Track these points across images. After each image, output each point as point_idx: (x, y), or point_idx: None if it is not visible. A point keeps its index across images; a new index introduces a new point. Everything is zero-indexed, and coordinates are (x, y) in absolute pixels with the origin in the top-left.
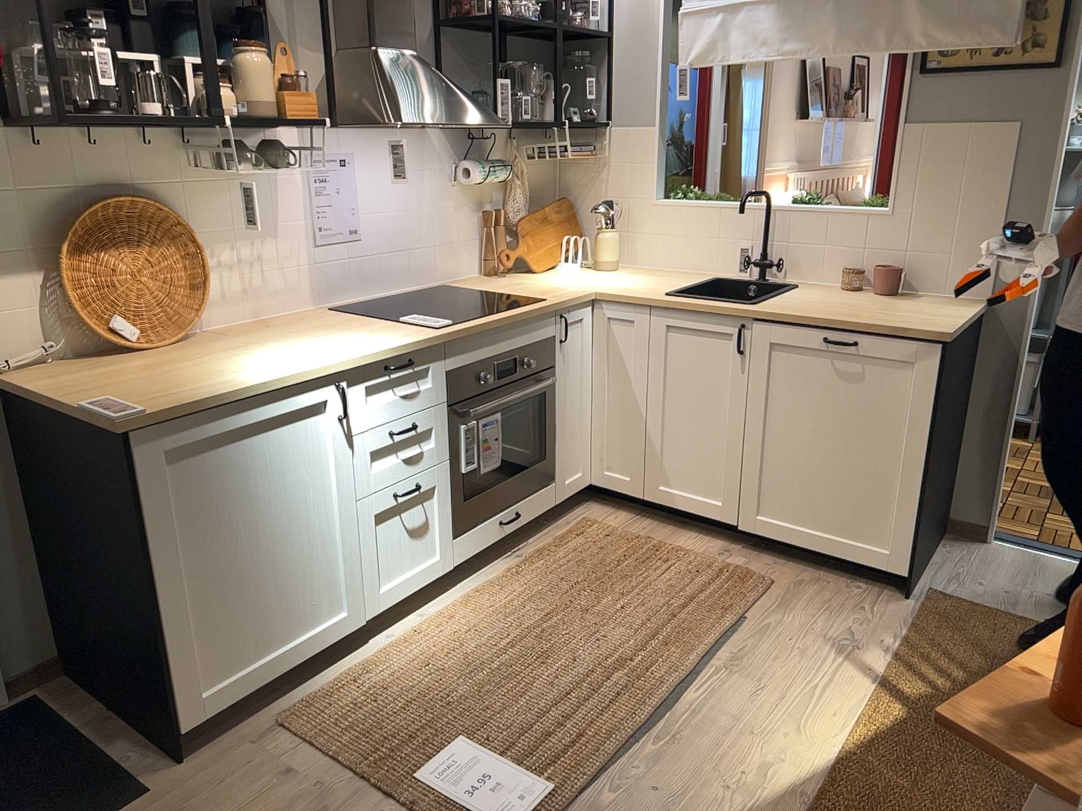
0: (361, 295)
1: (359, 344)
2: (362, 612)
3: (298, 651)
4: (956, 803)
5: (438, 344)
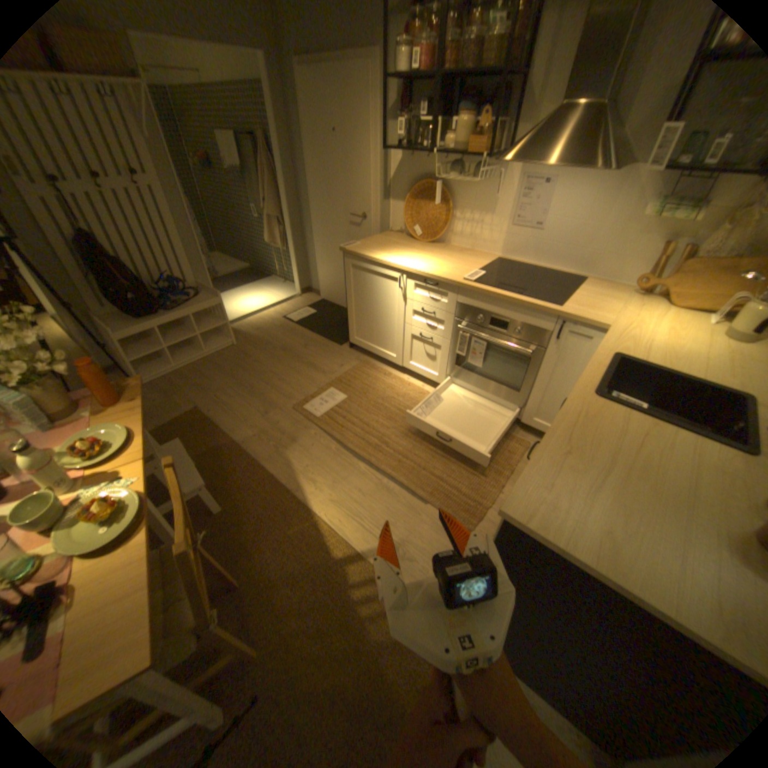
0: (531, 260)
1: (430, 267)
2: (400, 361)
3: (378, 351)
4: (273, 549)
5: (453, 285)
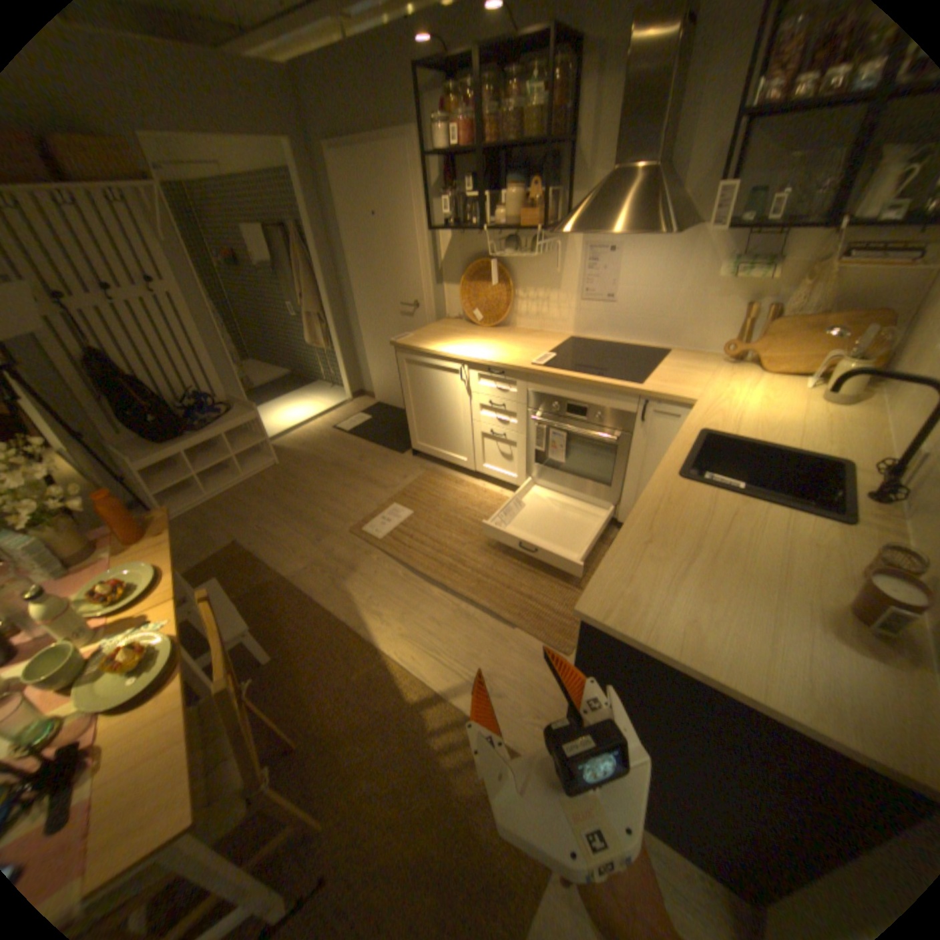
0: (607, 336)
1: (494, 354)
2: (472, 465)
3: (446, 456)
4: (335, 700)
5: (520, 372)
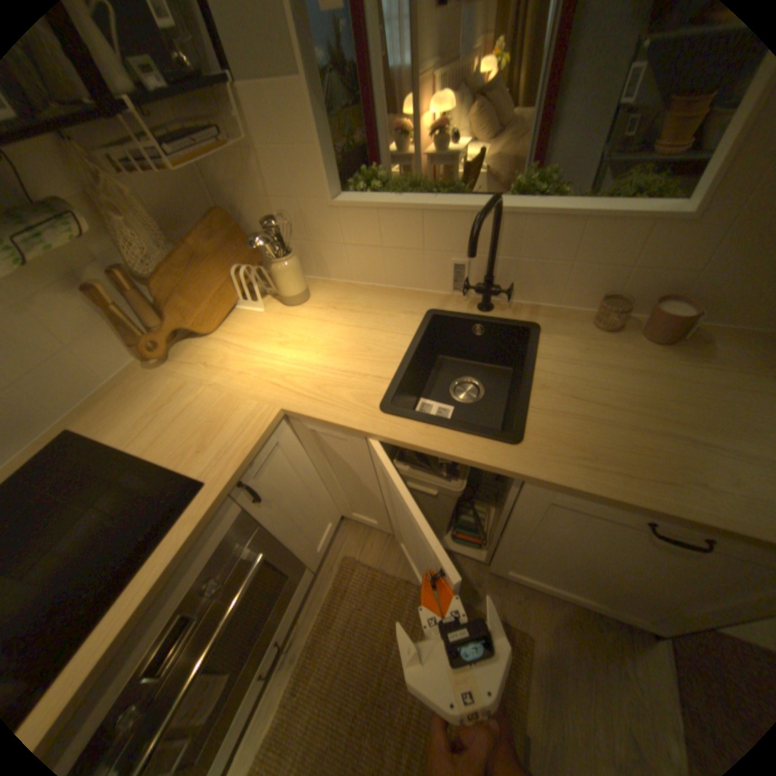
0: None
1: None
2: None
3: None
4: None
5: None
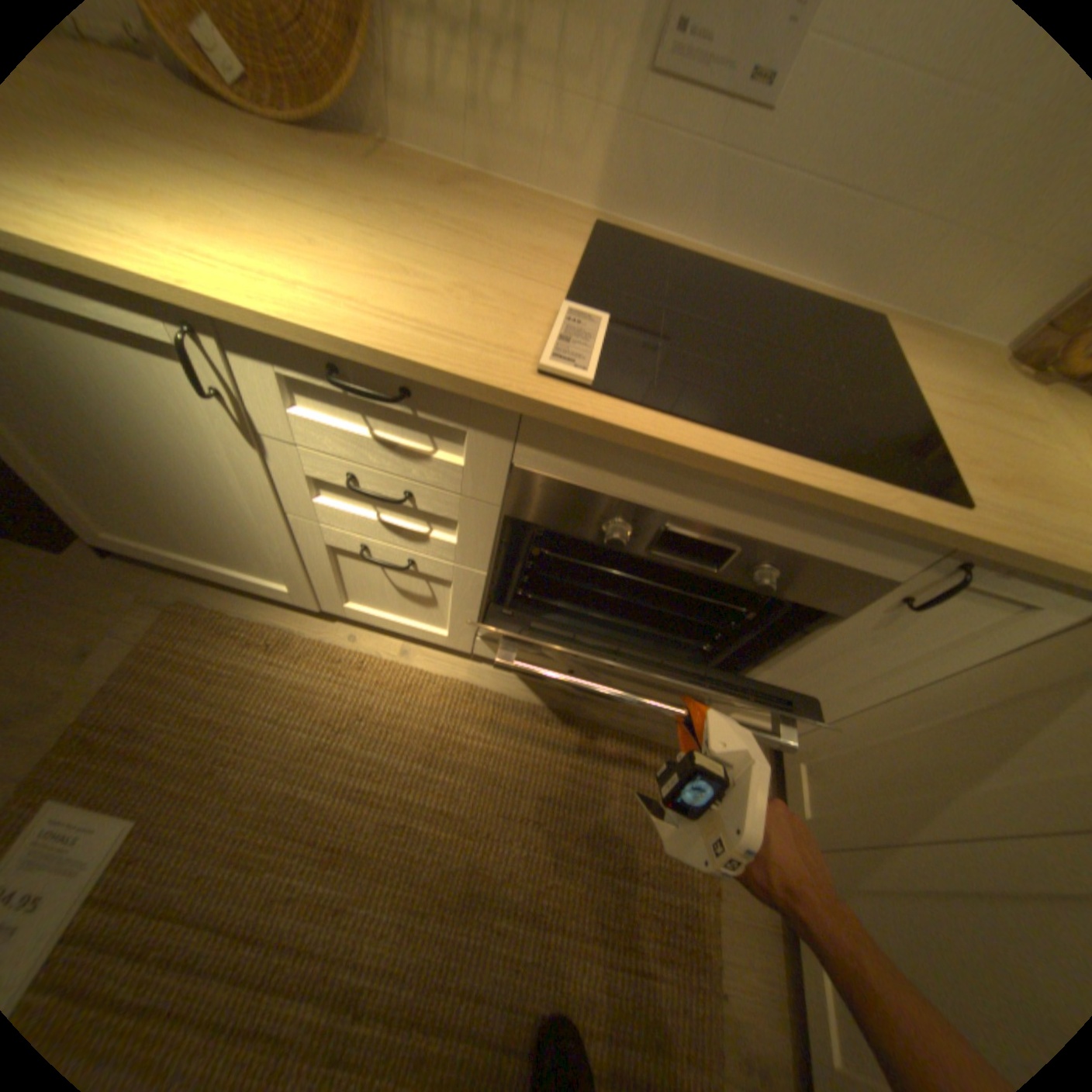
0: (704, 236)
1: (345, 284)
2: (311, 601)
3: (218, 574)
4: None
5: (497, 403)
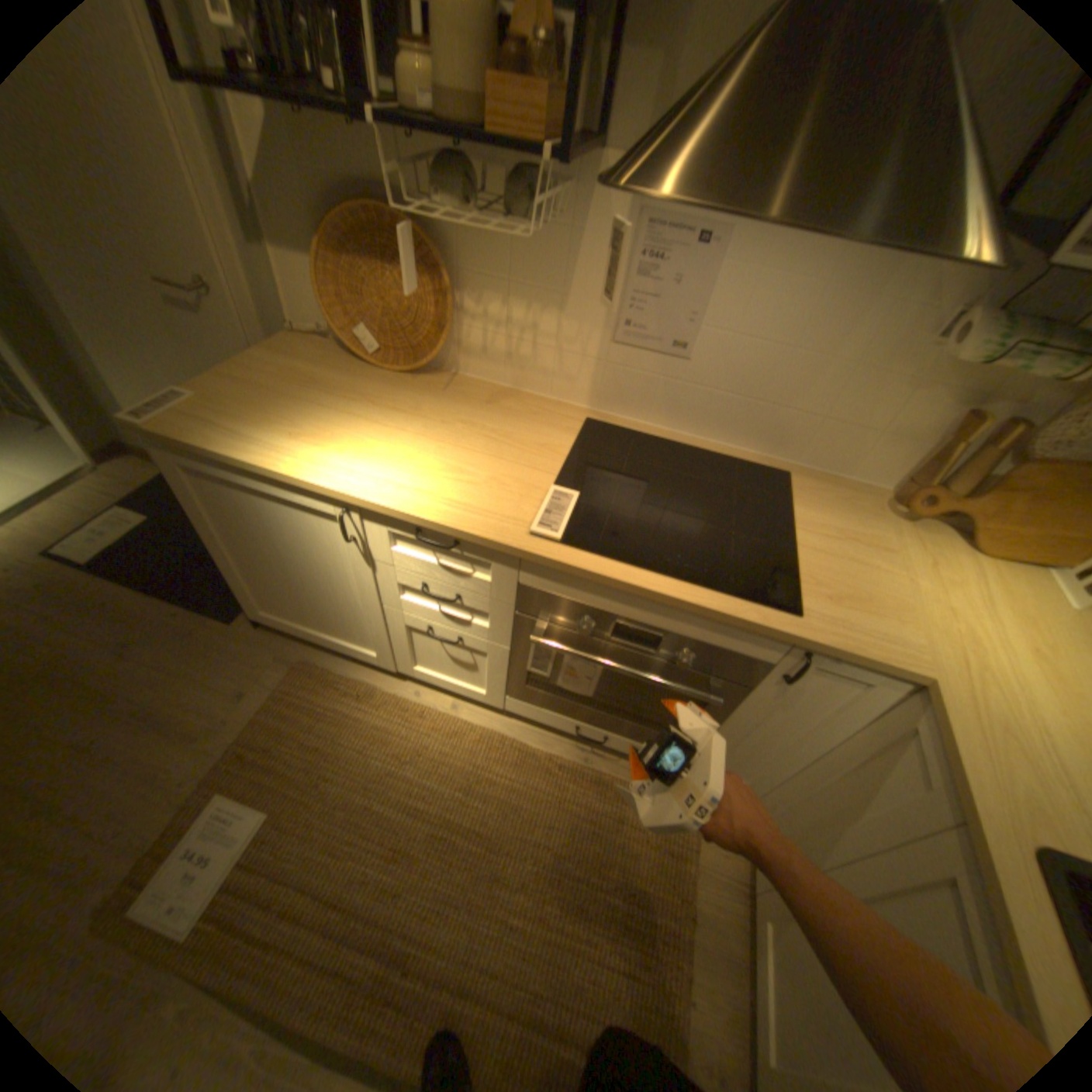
0: (660, 423)
1: (428, 485)
2: (391, 665)
3: (330, 644)
4: None
5: (506, 552)
